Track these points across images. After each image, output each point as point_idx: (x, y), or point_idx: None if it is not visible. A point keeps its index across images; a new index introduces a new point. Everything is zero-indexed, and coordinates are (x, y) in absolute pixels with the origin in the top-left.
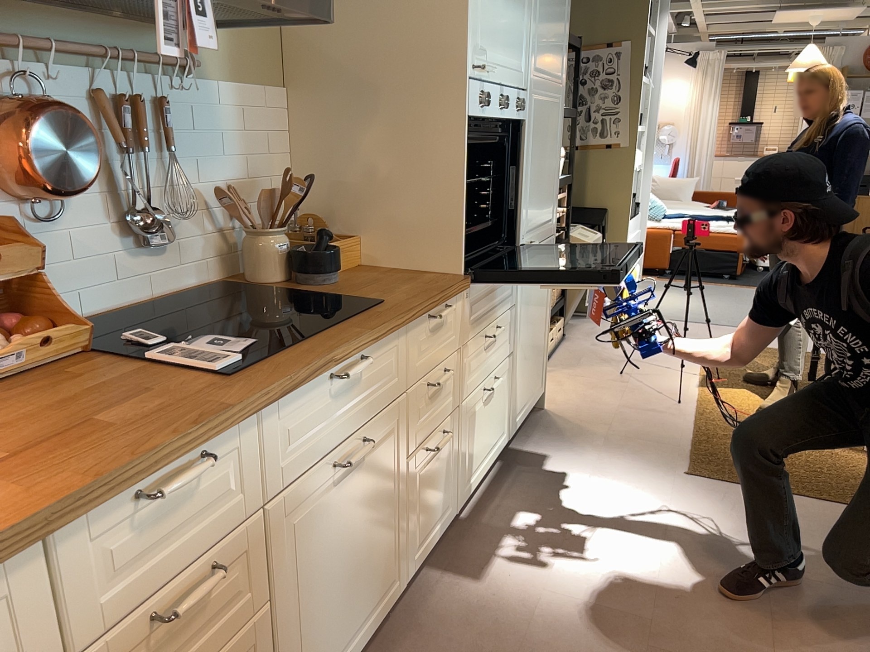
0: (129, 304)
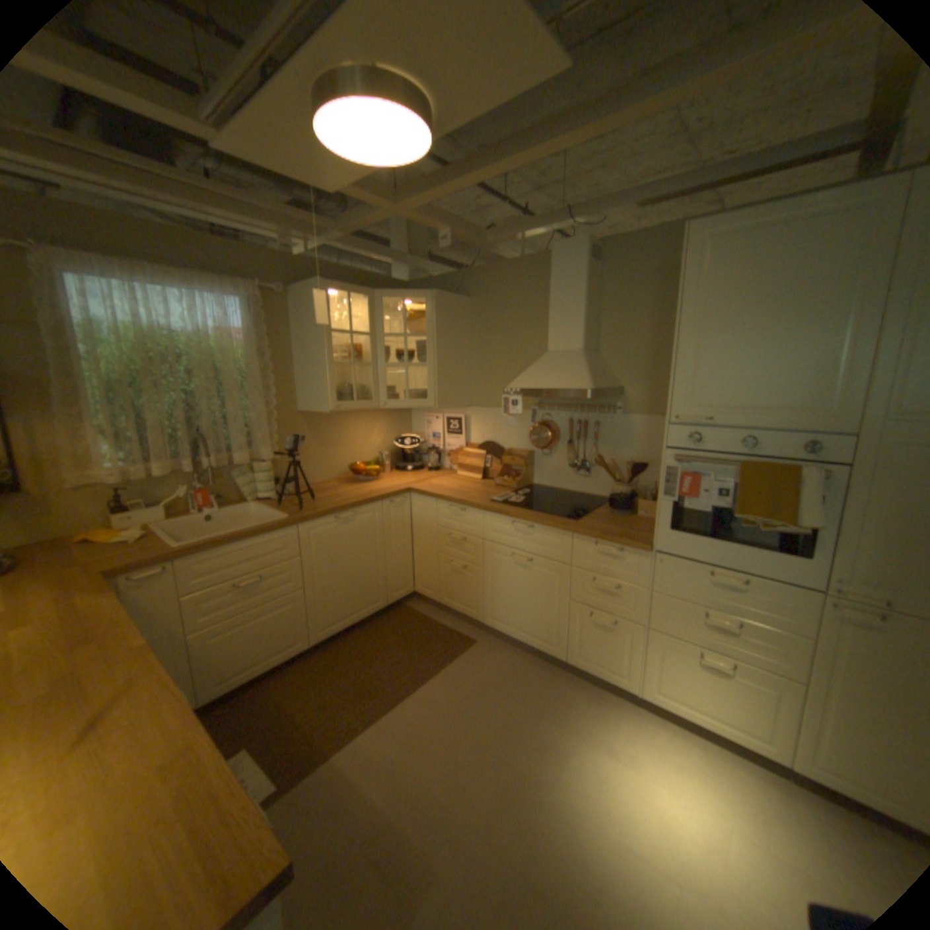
0: (568, 489)
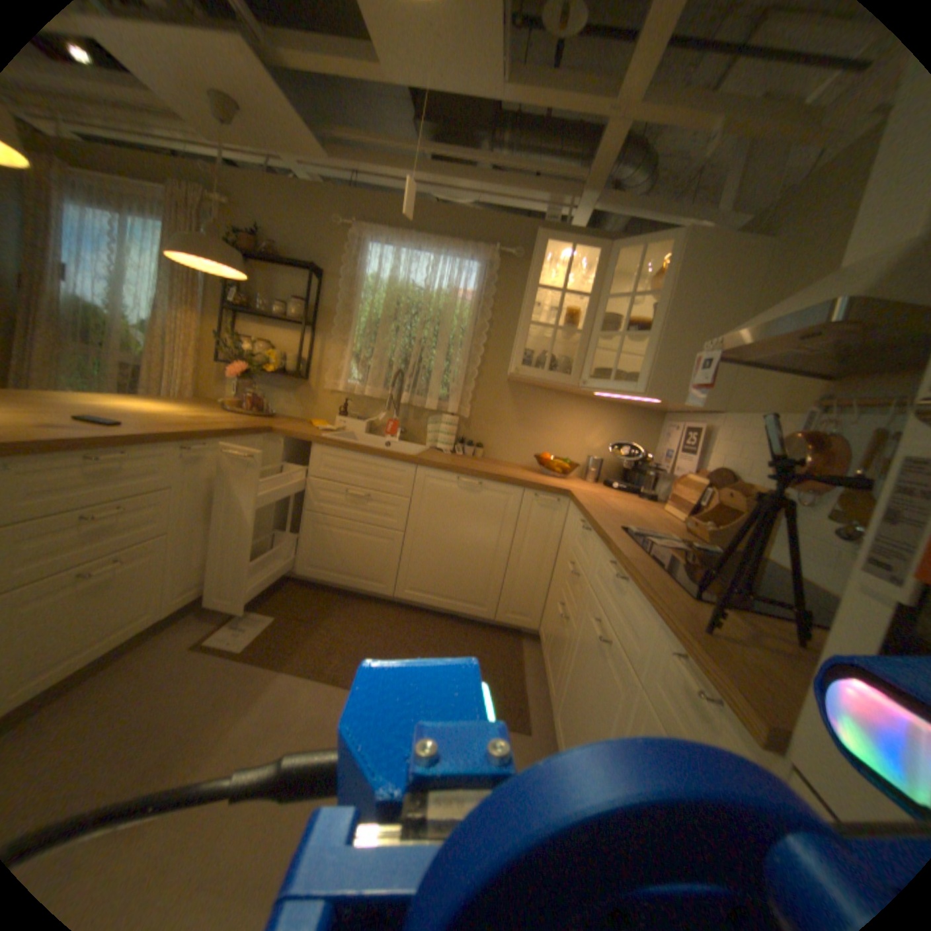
0: (830, 594)
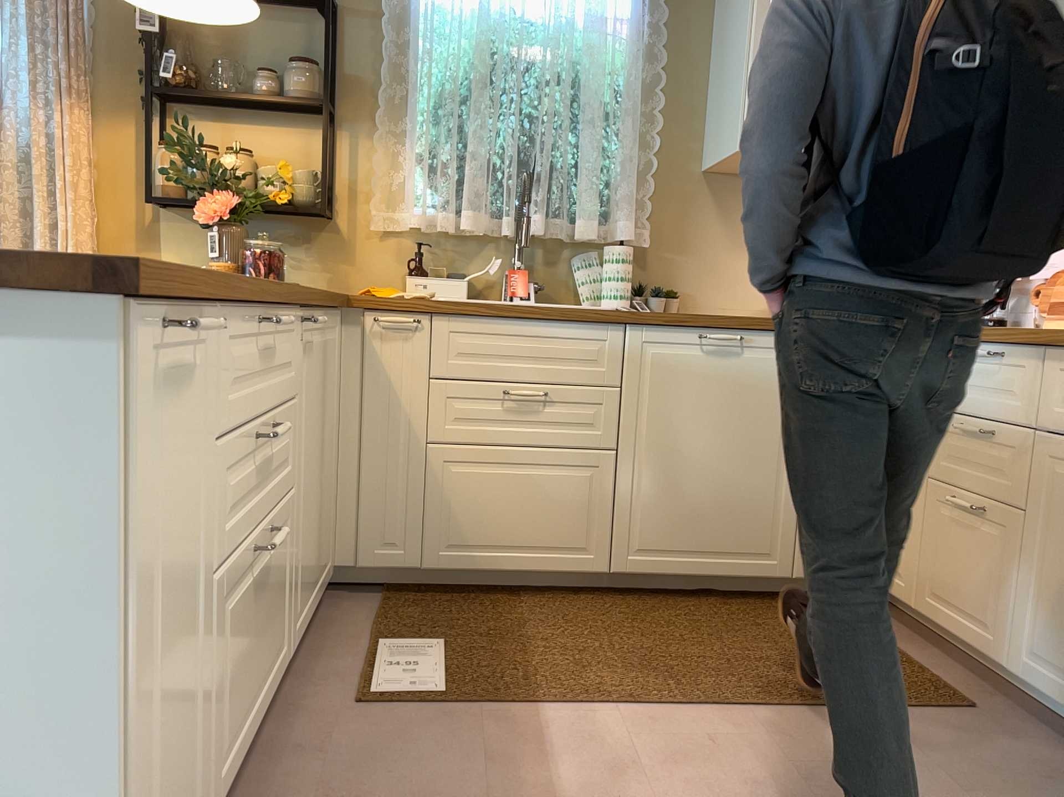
0: None
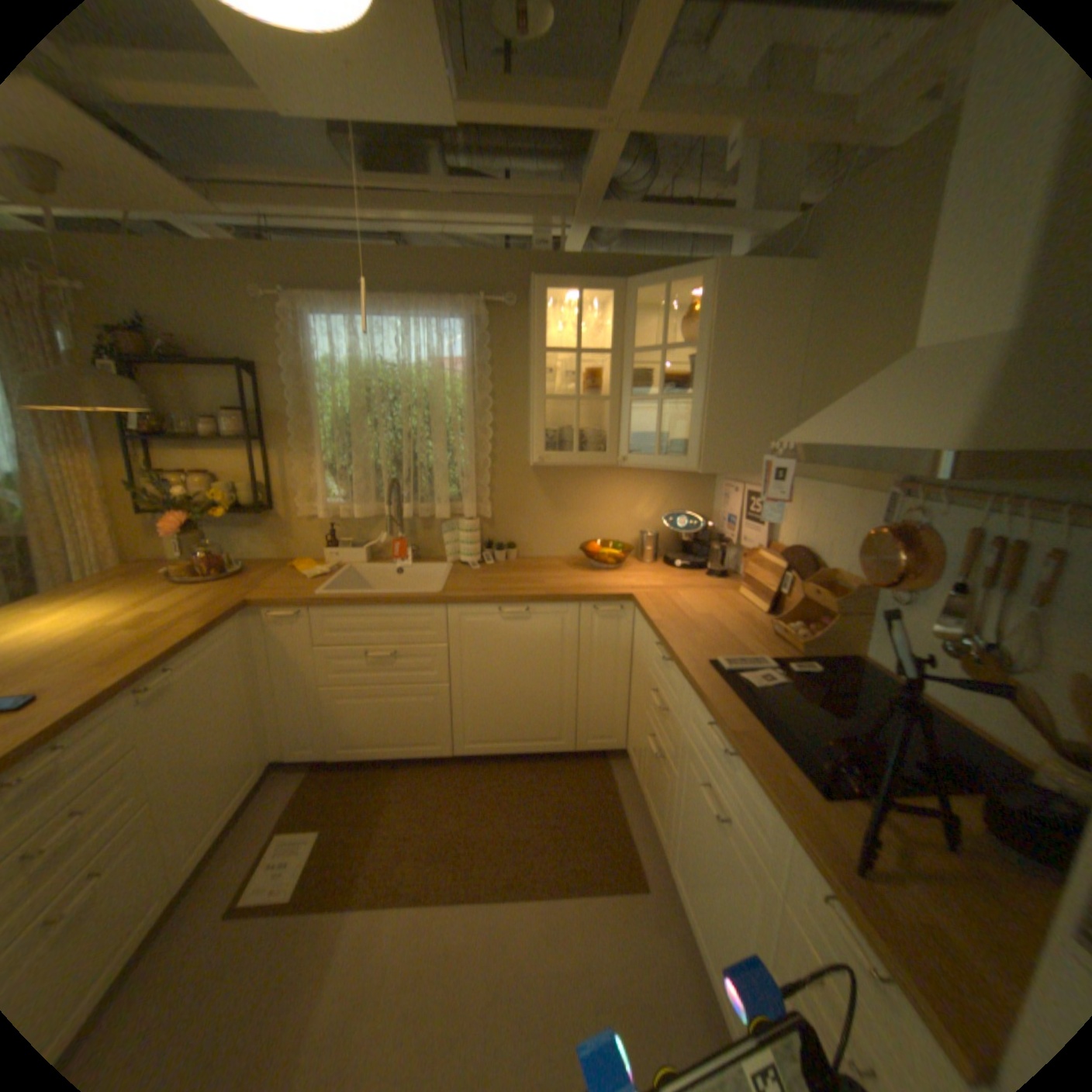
0: (945, 706)
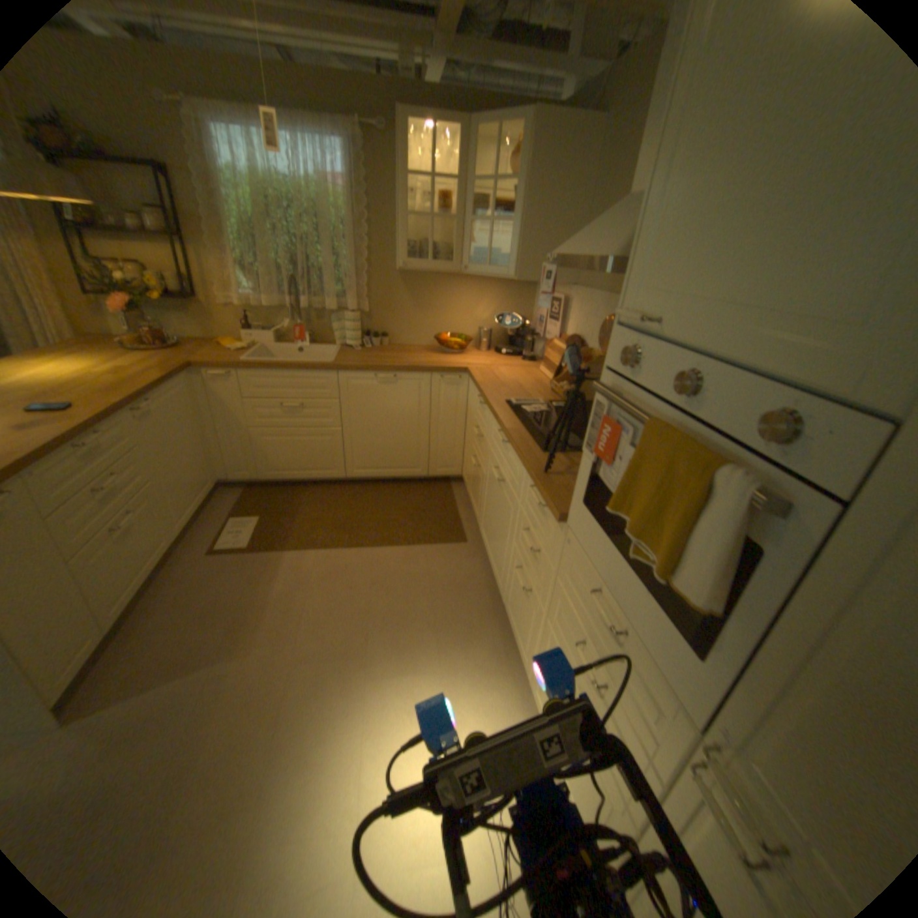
0: None
